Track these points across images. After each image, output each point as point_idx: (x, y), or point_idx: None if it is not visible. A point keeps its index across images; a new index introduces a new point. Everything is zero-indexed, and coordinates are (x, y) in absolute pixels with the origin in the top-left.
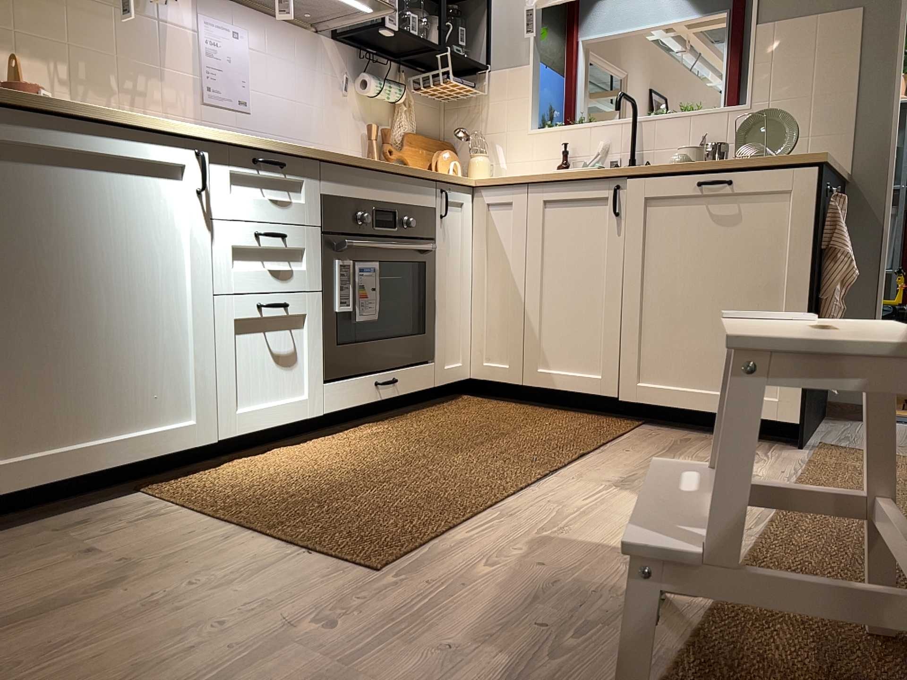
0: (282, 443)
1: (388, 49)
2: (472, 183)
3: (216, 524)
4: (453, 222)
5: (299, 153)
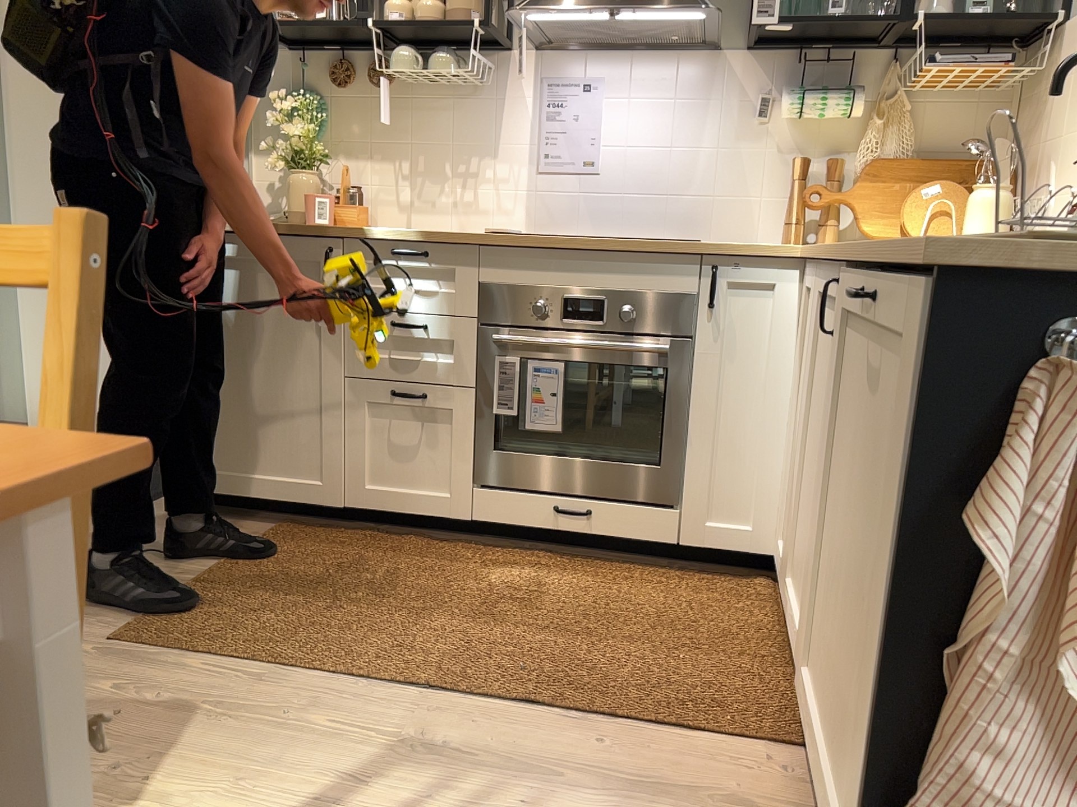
0: (443, 537)
1: (858, 32)
2: (795, 256)
3: (197, 564)
4: (748, 317)
5: (443, 238)
